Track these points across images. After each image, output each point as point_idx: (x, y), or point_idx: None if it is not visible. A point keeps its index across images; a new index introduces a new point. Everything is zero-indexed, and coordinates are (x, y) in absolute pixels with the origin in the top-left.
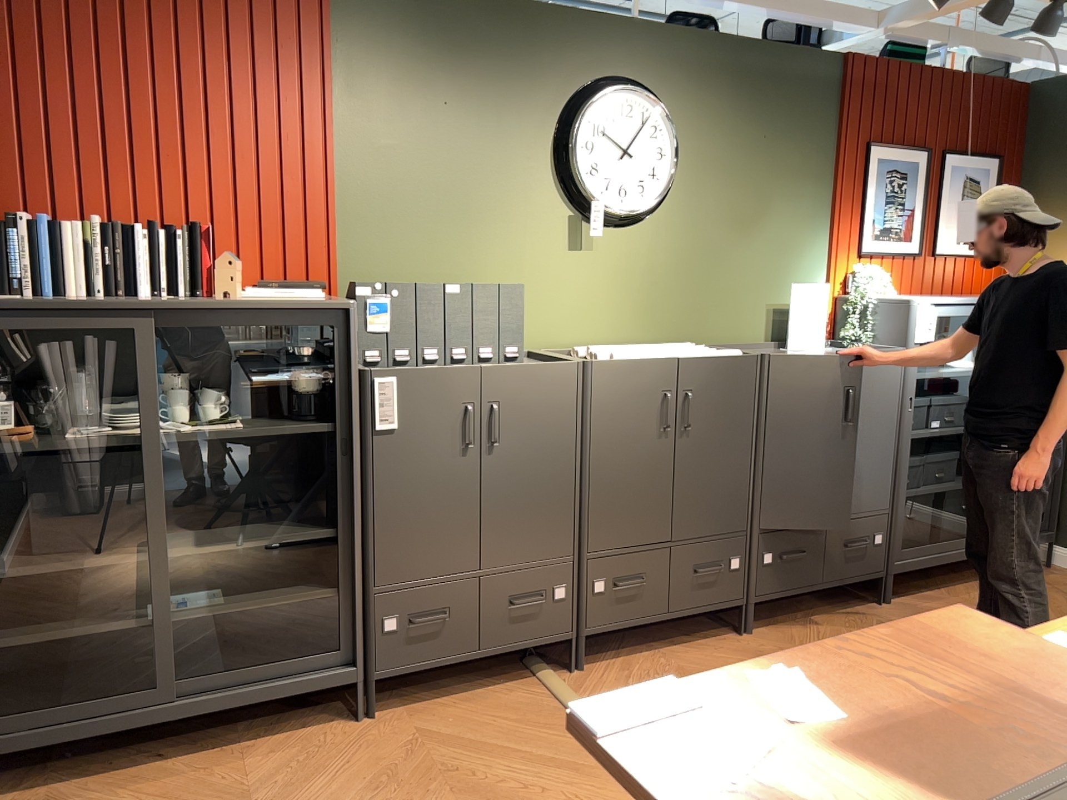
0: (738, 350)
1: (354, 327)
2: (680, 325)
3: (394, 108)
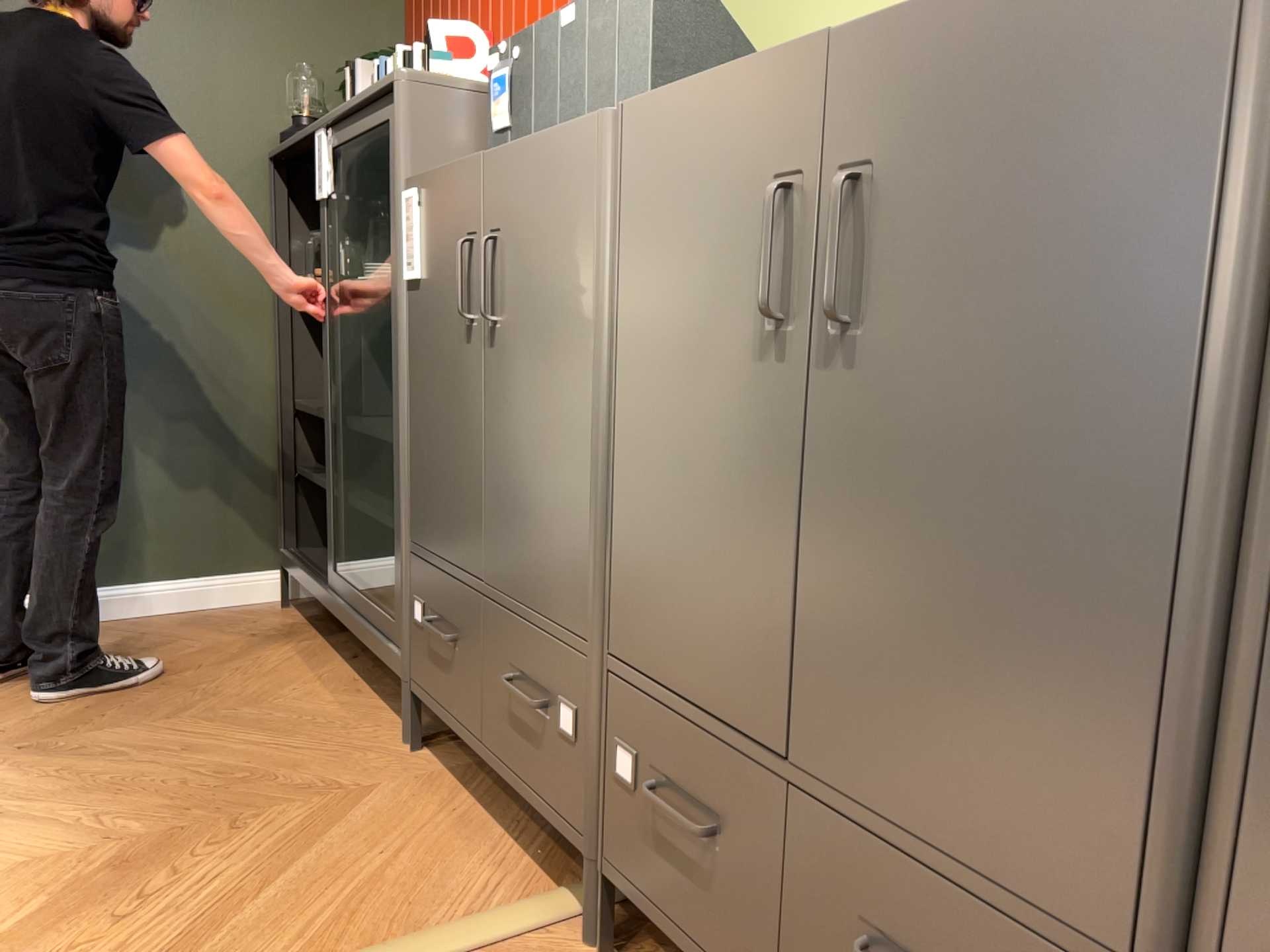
0: None
1: (400, 115)
2: None
3: None
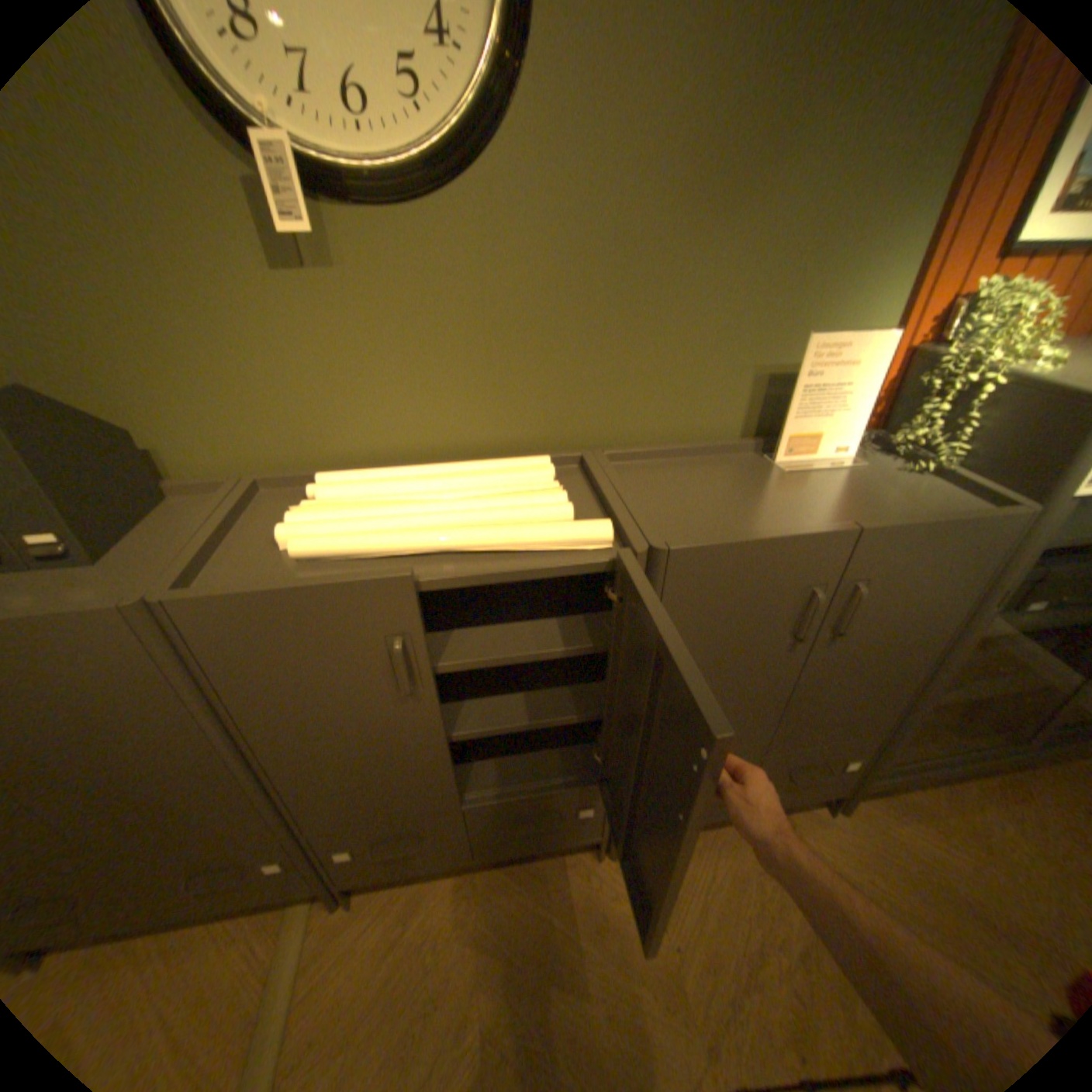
0: (602, 523)
1: None
2: (560, 414)
3: None
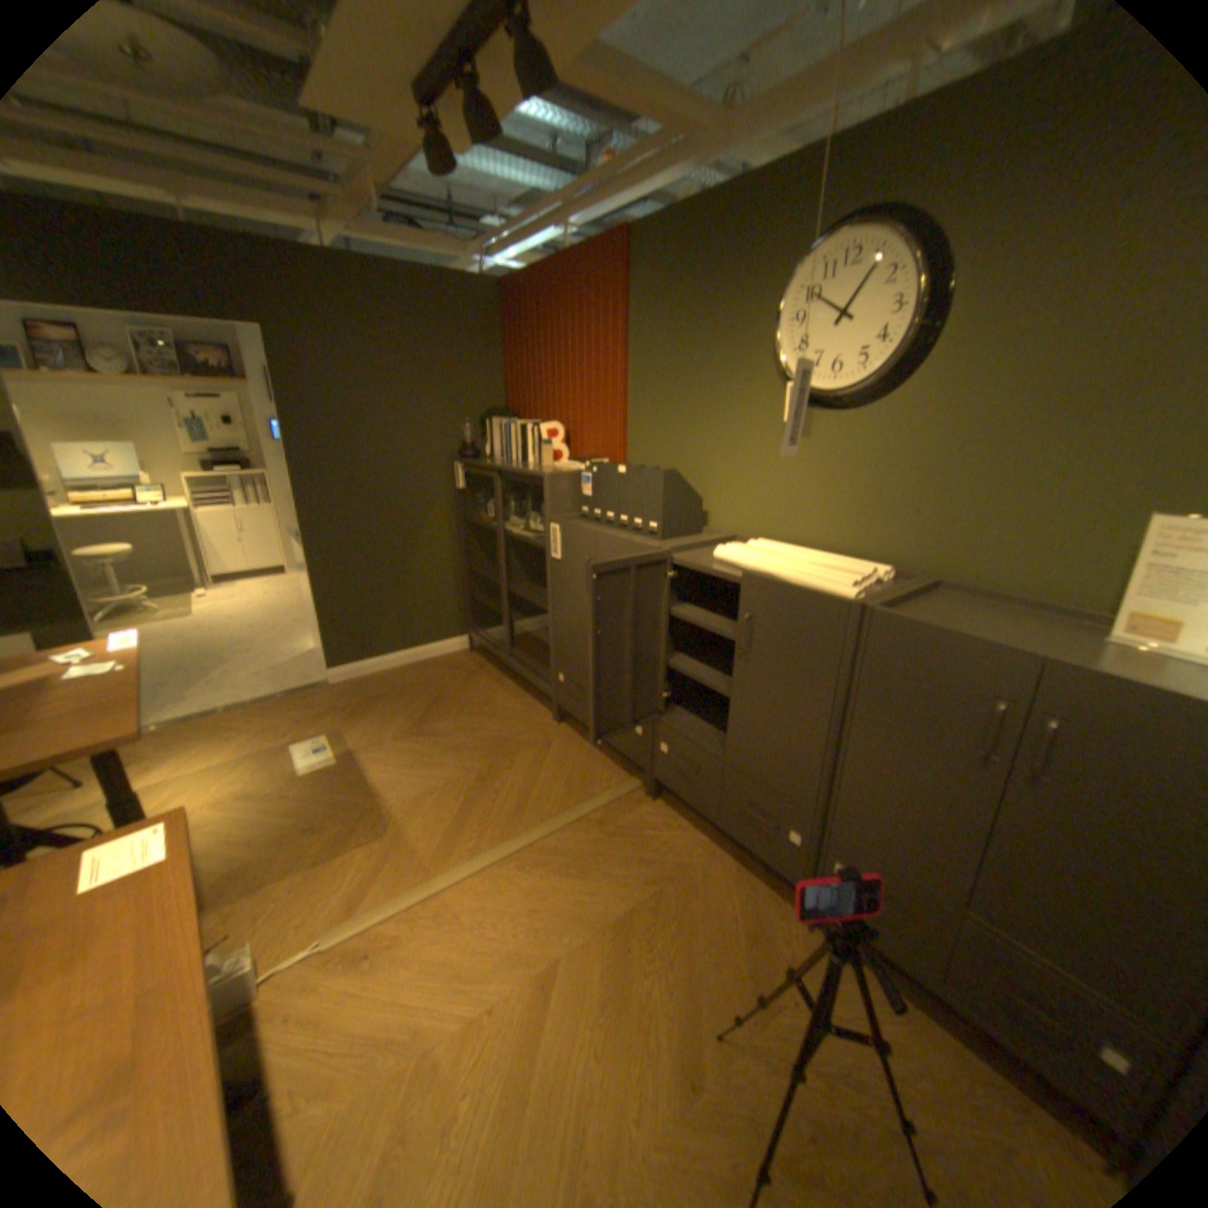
0: (854, 589)
1: (547, 491)
2: (921, 545)
3: (659, 323)
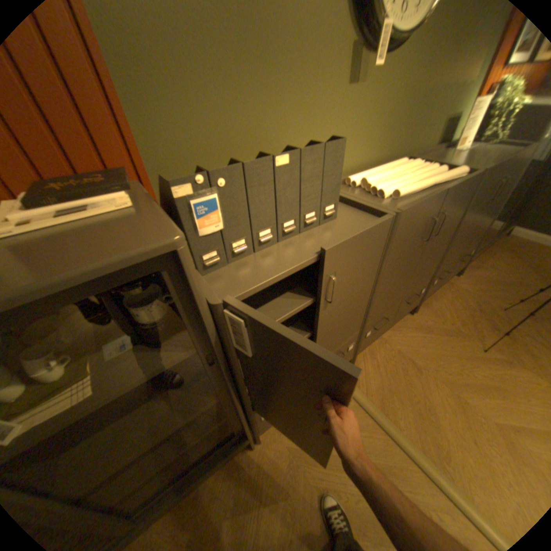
0: (465, 167)
1: (190, 267)
2: (402, 142)
3: None
